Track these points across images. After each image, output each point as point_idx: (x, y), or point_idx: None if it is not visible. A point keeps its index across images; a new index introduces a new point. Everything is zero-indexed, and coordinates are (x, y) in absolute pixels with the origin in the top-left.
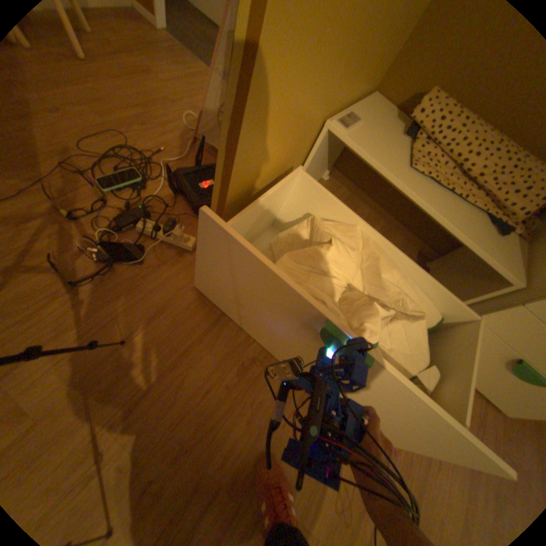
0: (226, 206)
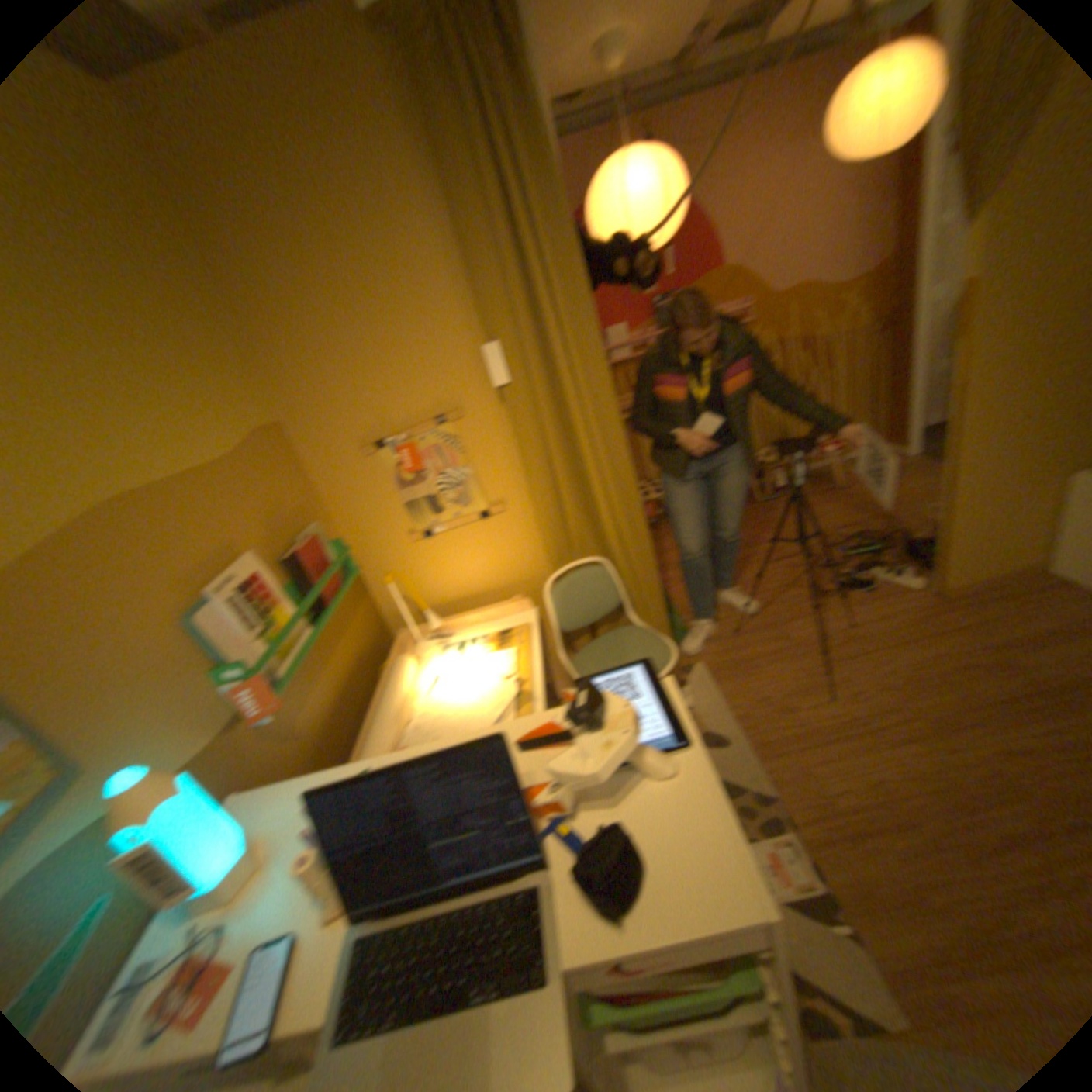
0: (952, 534)
